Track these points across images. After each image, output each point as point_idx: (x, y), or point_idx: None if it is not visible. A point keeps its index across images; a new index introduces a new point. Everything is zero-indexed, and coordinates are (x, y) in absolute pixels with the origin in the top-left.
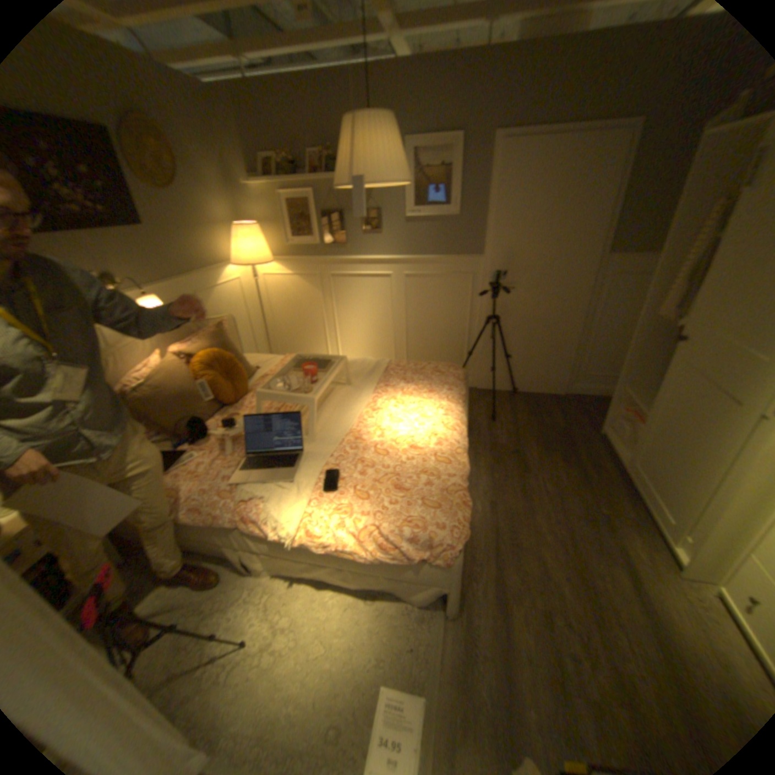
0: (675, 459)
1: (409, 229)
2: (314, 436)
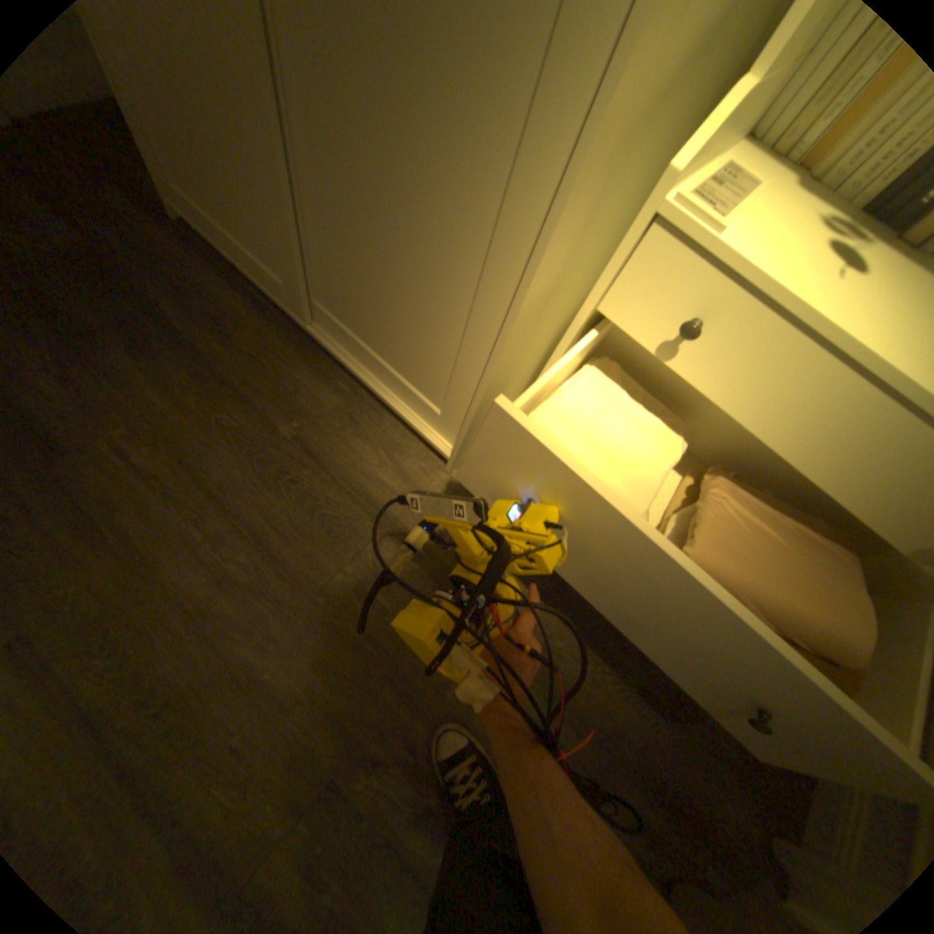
0: (336, 242)
1: None
2: None
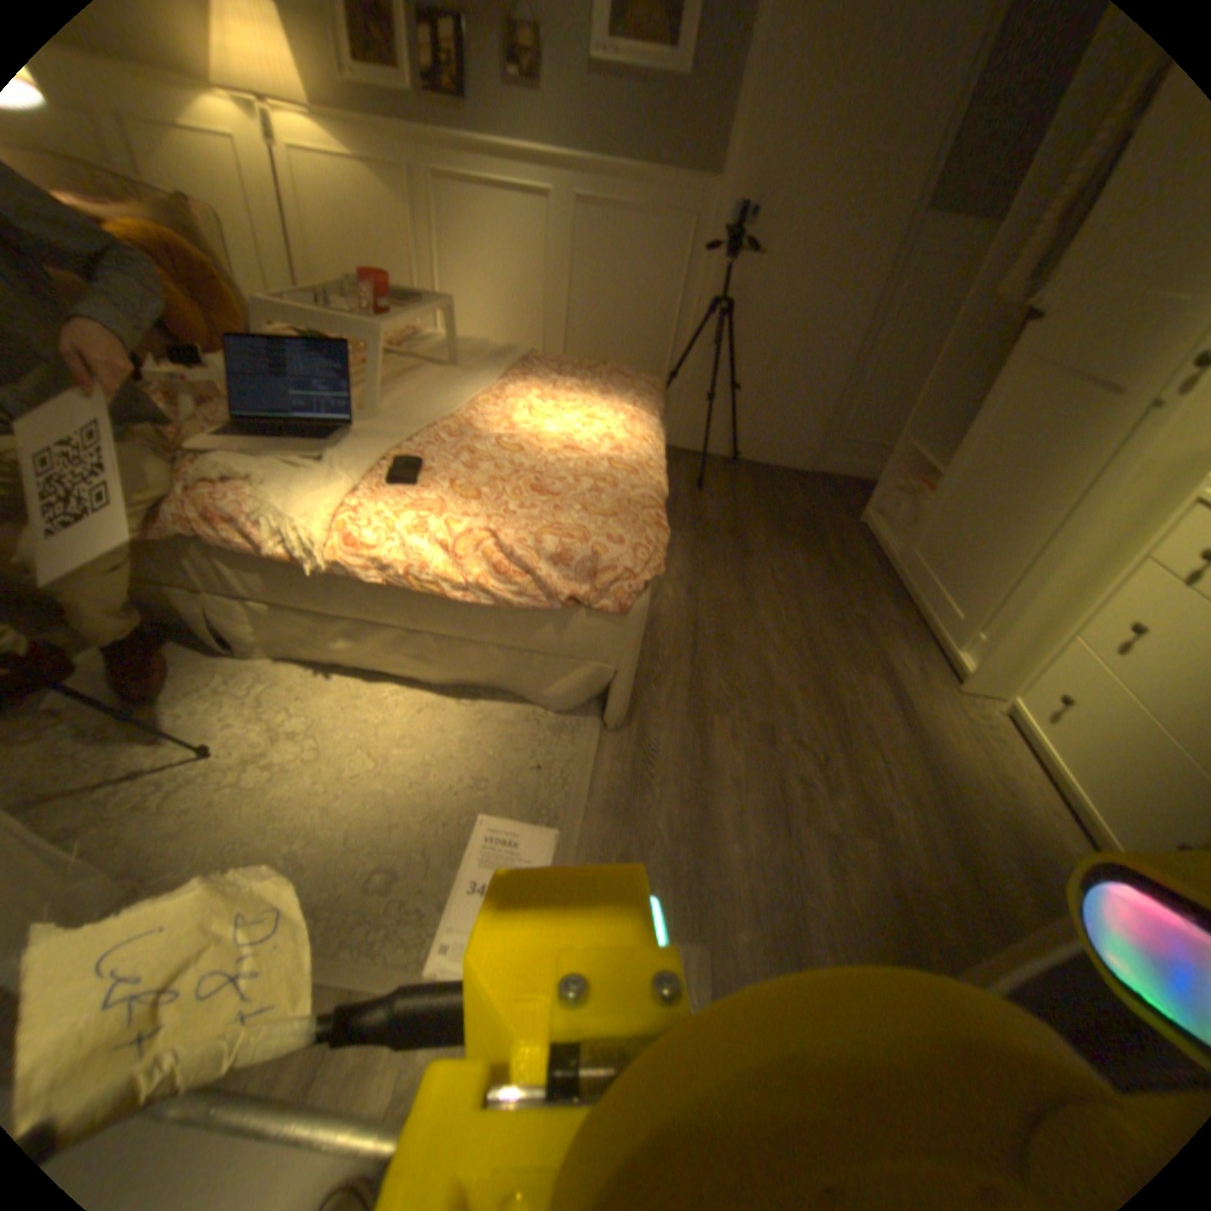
0: (978, 524)
1: (591, 90)
2: (373, 408)
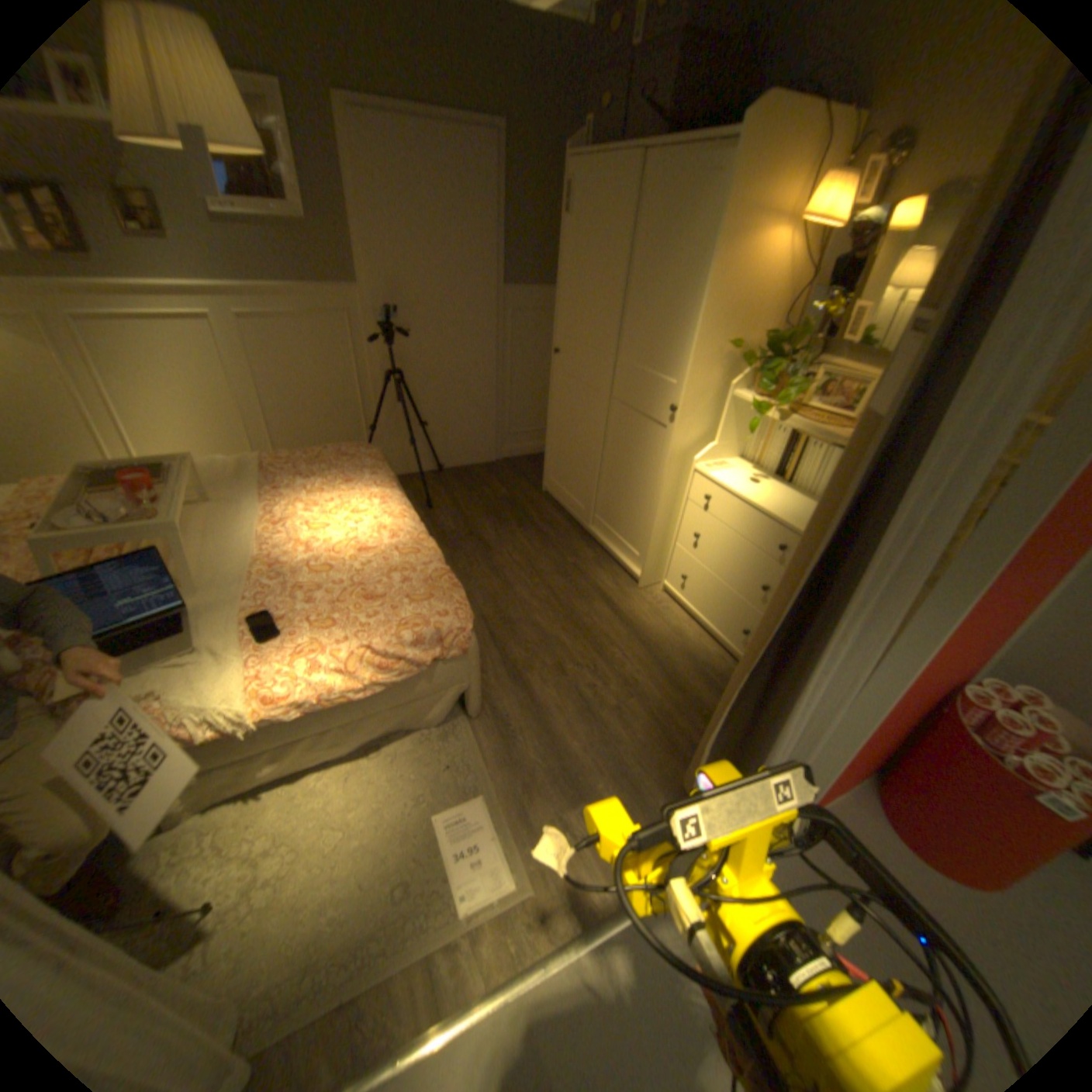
0: (610, 488)
1: (220, 235)
2: (191, 583)
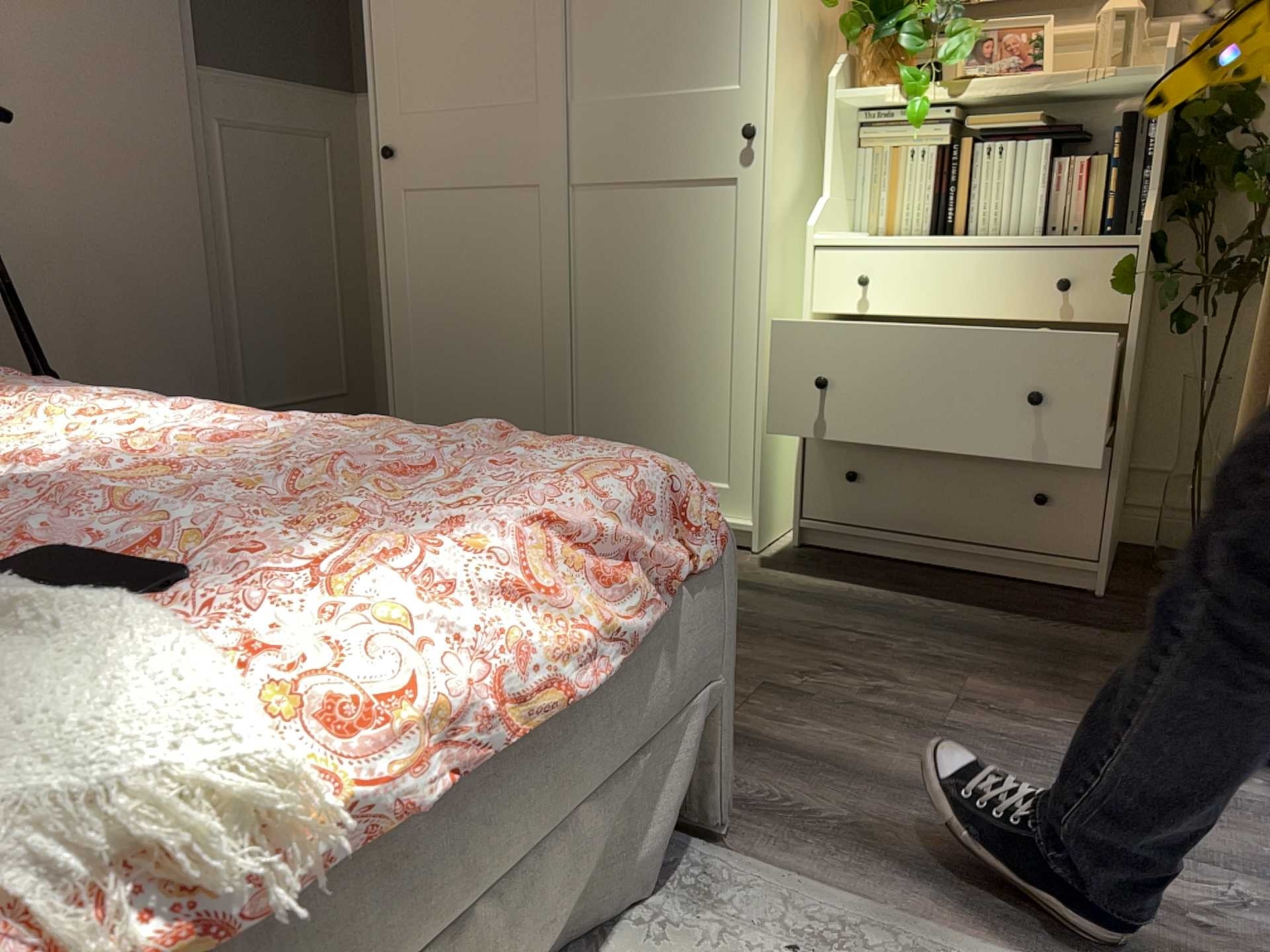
0: (609, 384)
1: None
2: None
